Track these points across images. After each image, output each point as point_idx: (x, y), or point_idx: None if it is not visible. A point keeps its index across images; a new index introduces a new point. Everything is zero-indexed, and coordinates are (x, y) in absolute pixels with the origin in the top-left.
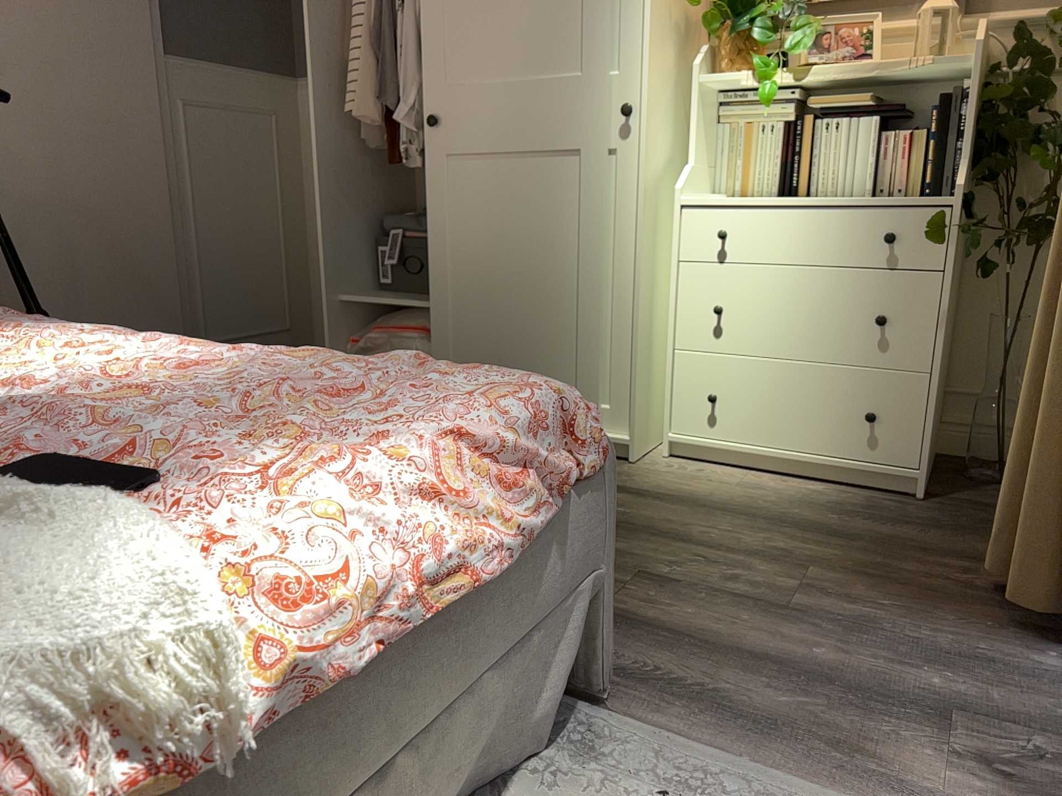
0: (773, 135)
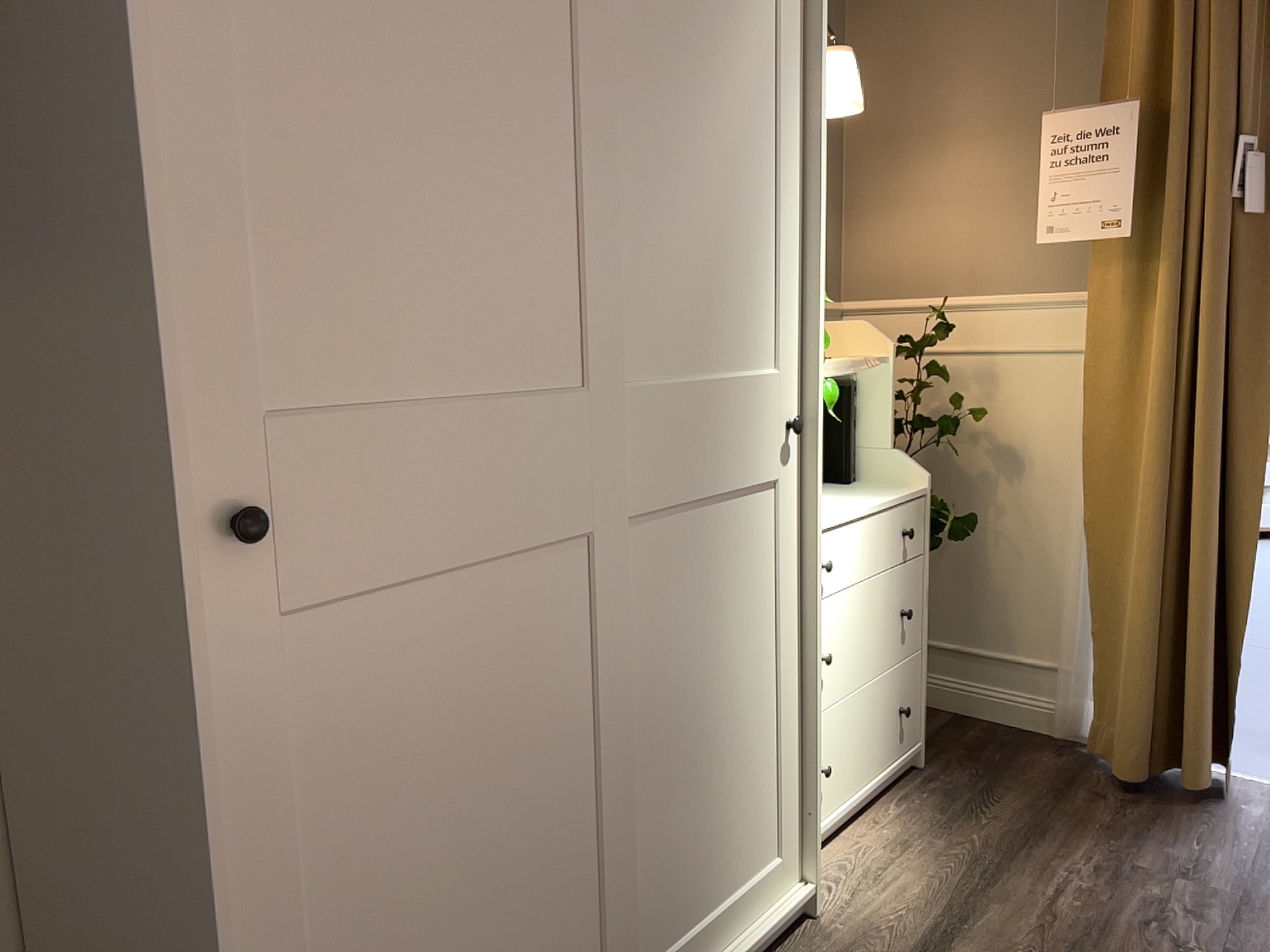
0: None
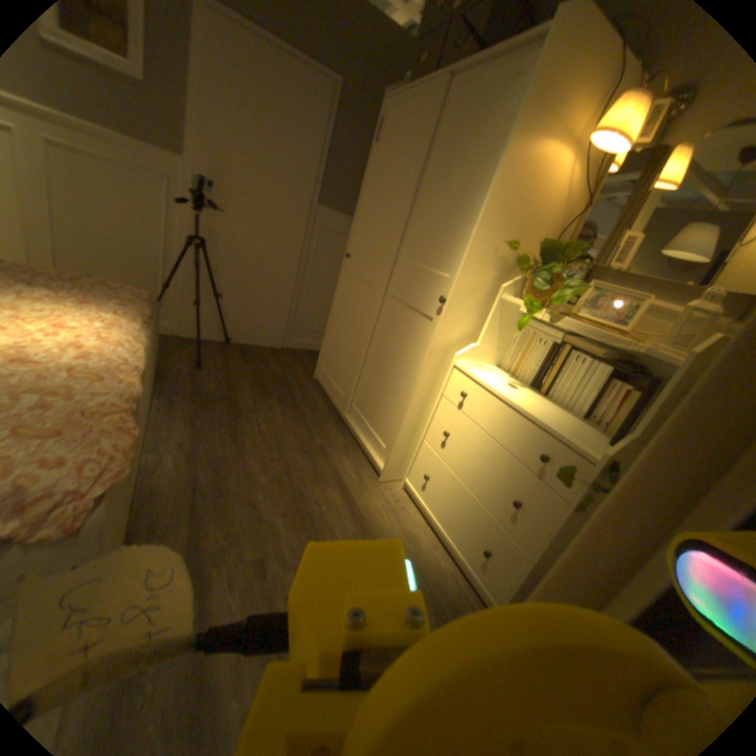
0: (544, 346)
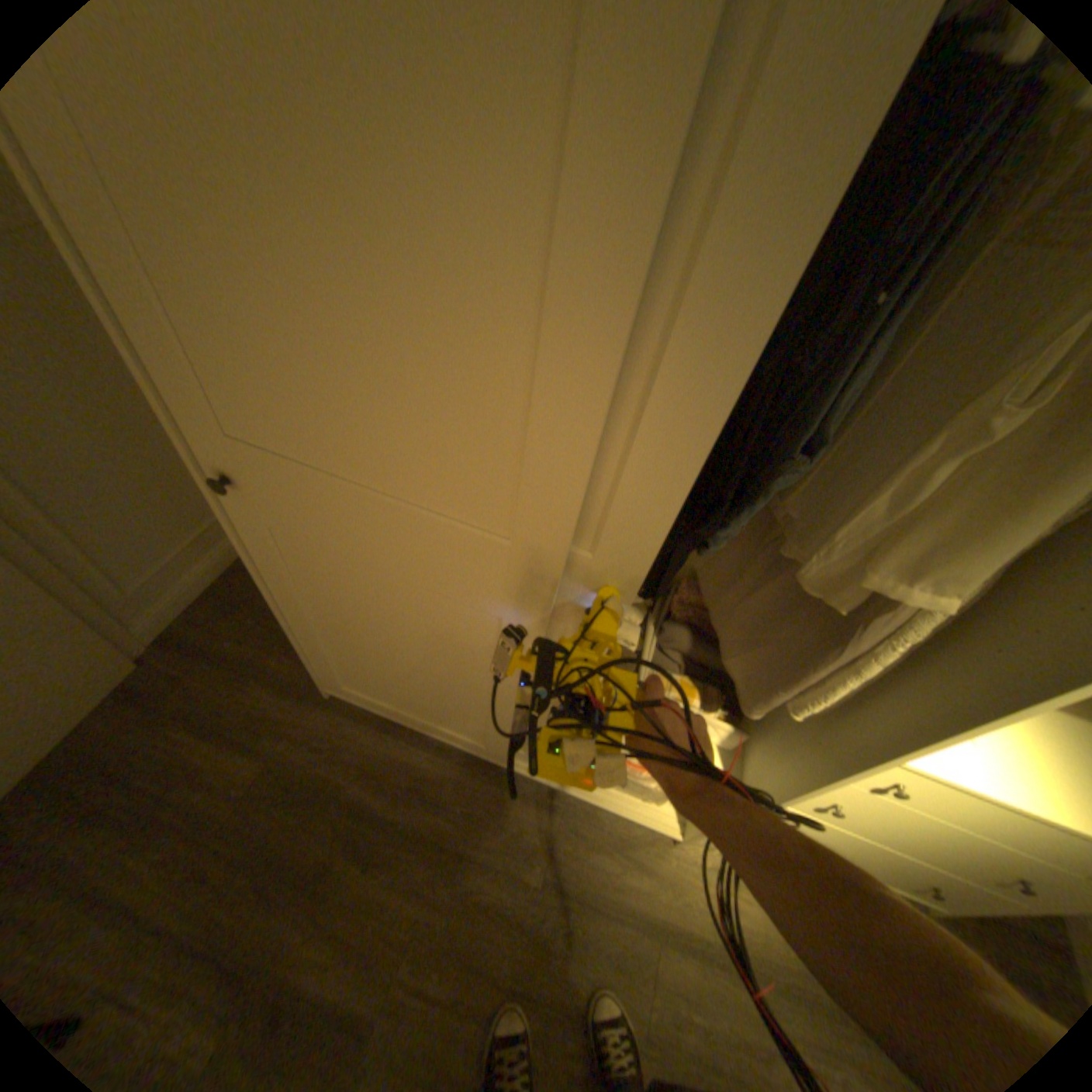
0: None
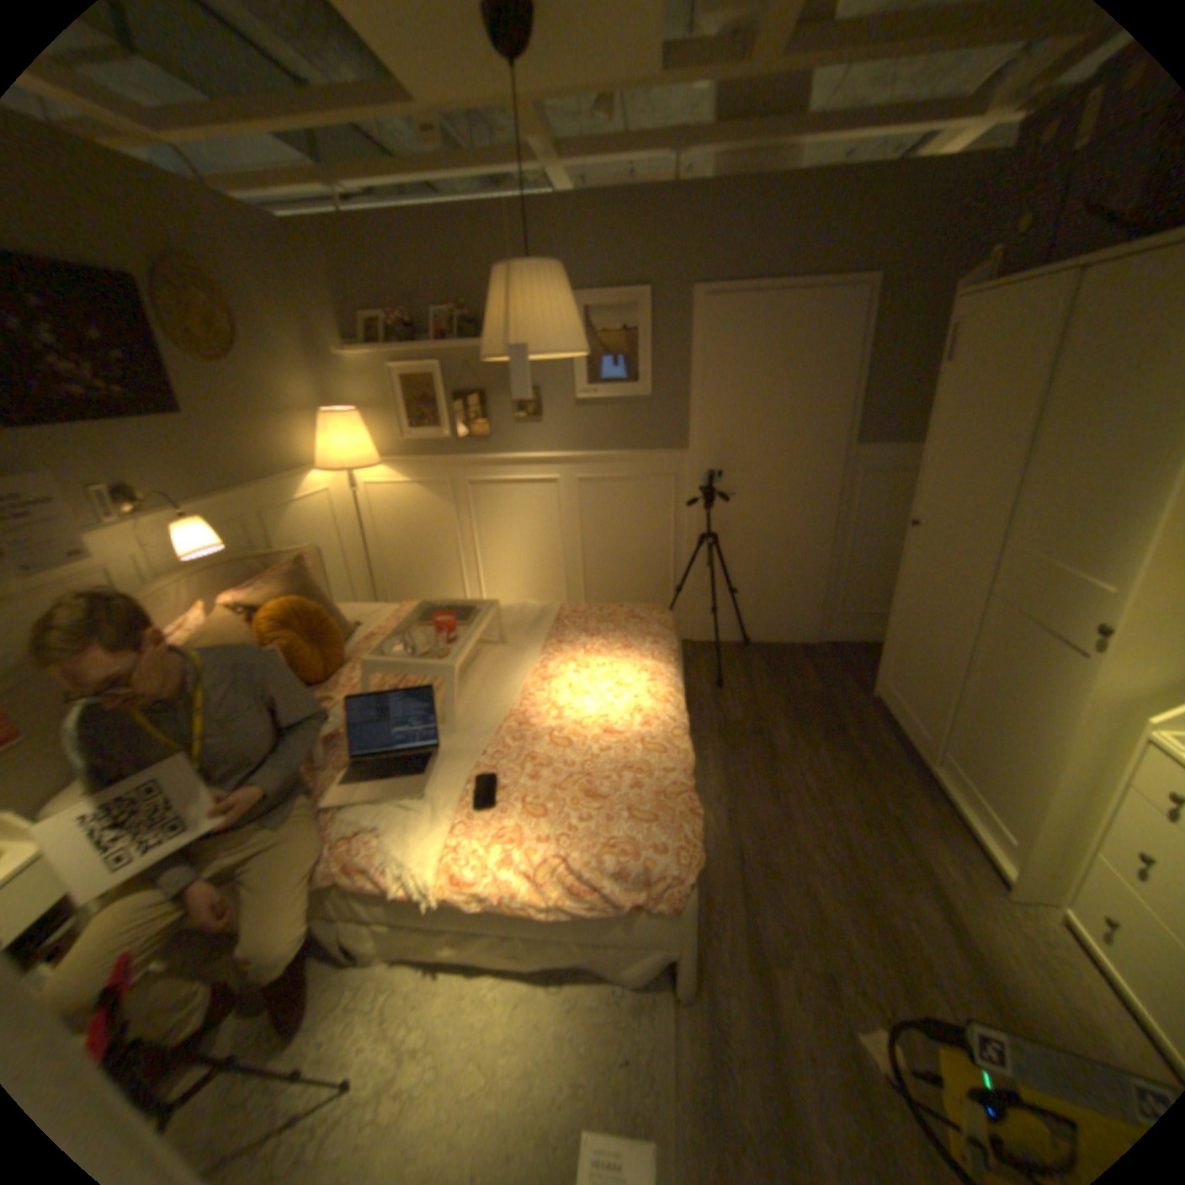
0: None
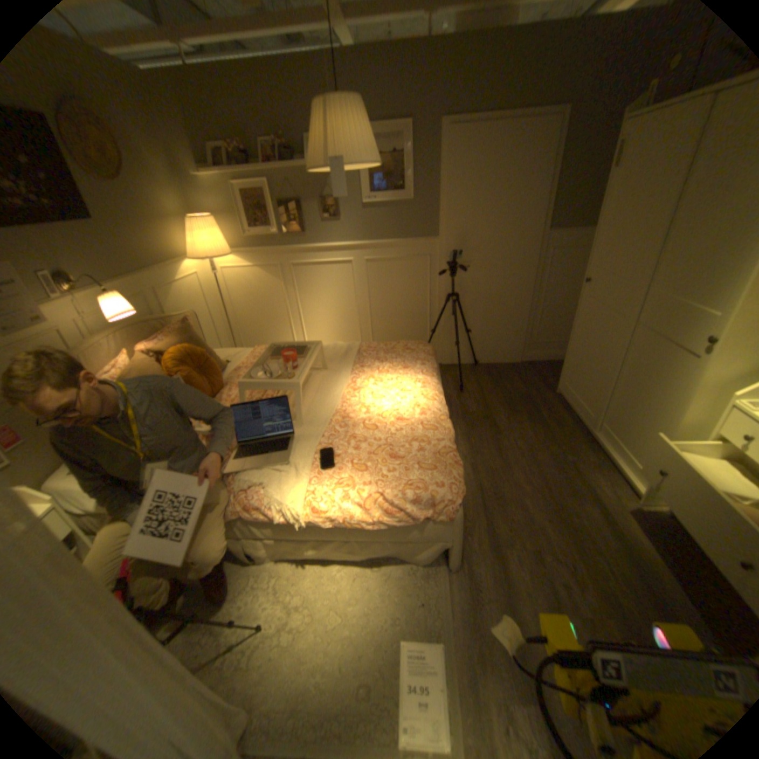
0: None
